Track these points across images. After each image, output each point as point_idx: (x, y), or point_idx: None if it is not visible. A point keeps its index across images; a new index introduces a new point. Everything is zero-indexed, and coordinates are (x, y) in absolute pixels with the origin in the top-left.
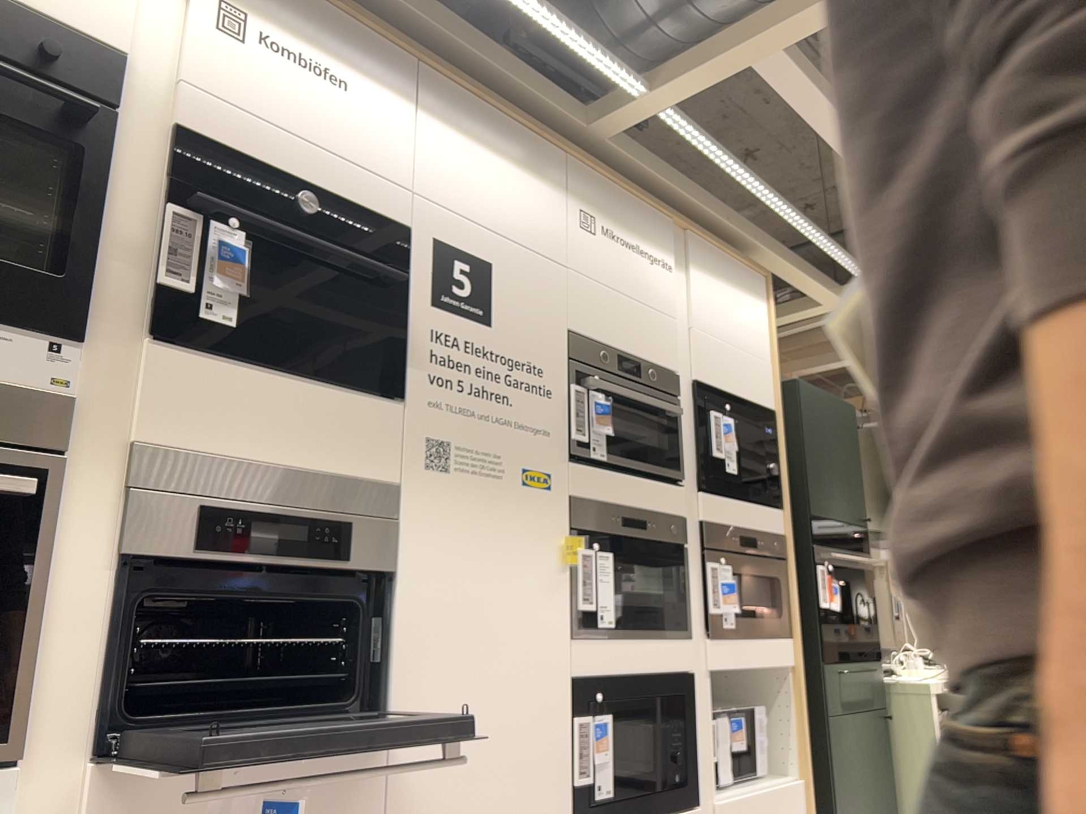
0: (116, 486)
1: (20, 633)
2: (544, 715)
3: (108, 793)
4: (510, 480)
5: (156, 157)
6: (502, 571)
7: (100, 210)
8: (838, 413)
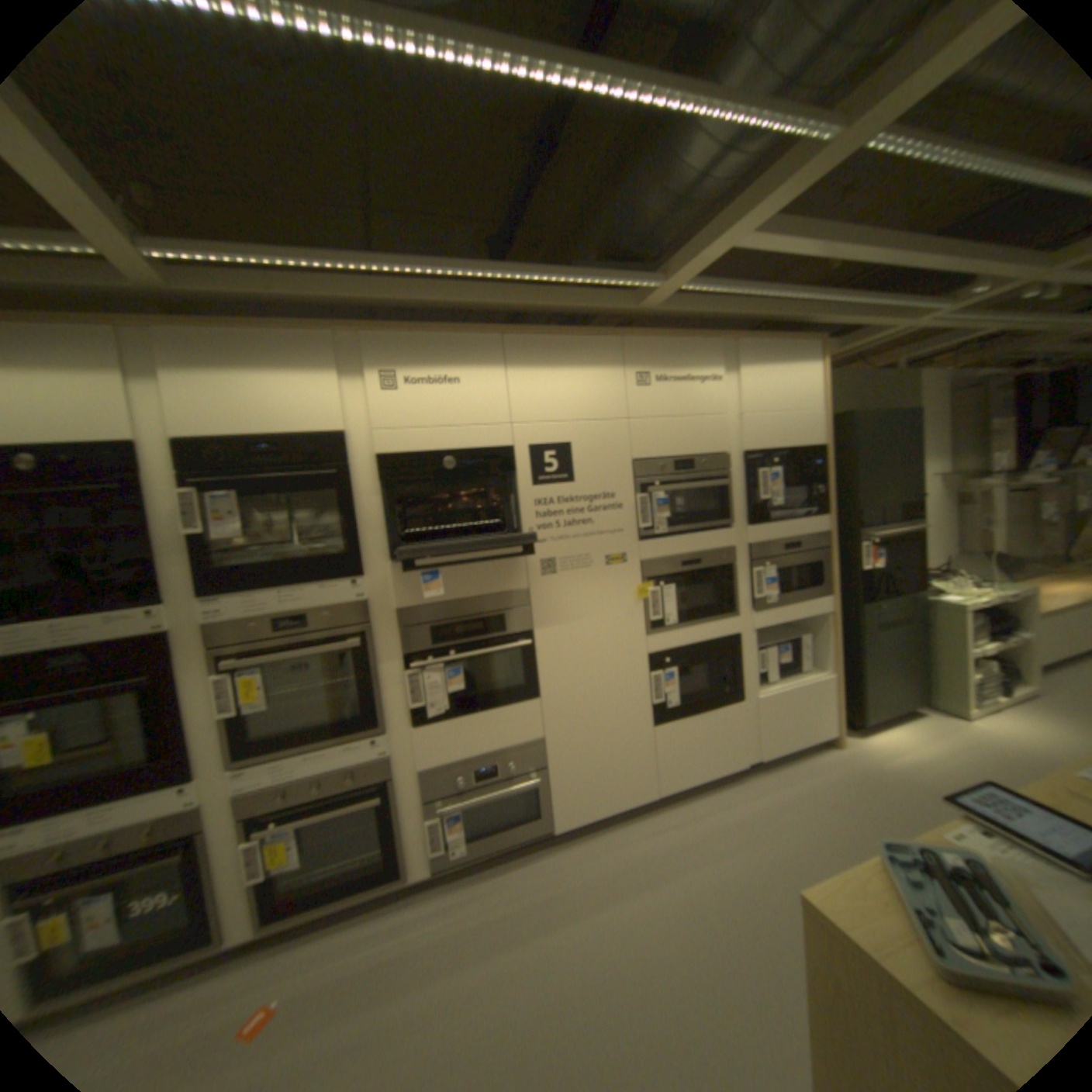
0: (395, 628)
1: (375, 690)
2: (631, 675)
3: (421, 737)
4: (597, 565)
5: (372, 476)
6: (597, 613)
7: (356, 514)
8: (903, 420)
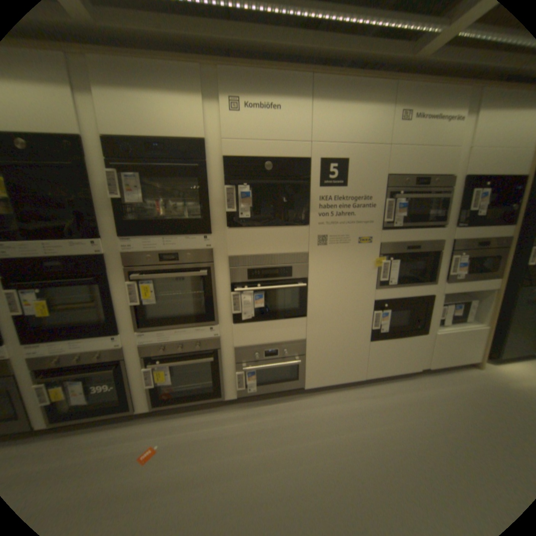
0: (227, 267)
1: (213, 301)
2: (362, 311)
3: (237, 329)
4: (353, 242)
5: (219, 170)
6: (347, 272)
7: (208, 195)
8: None
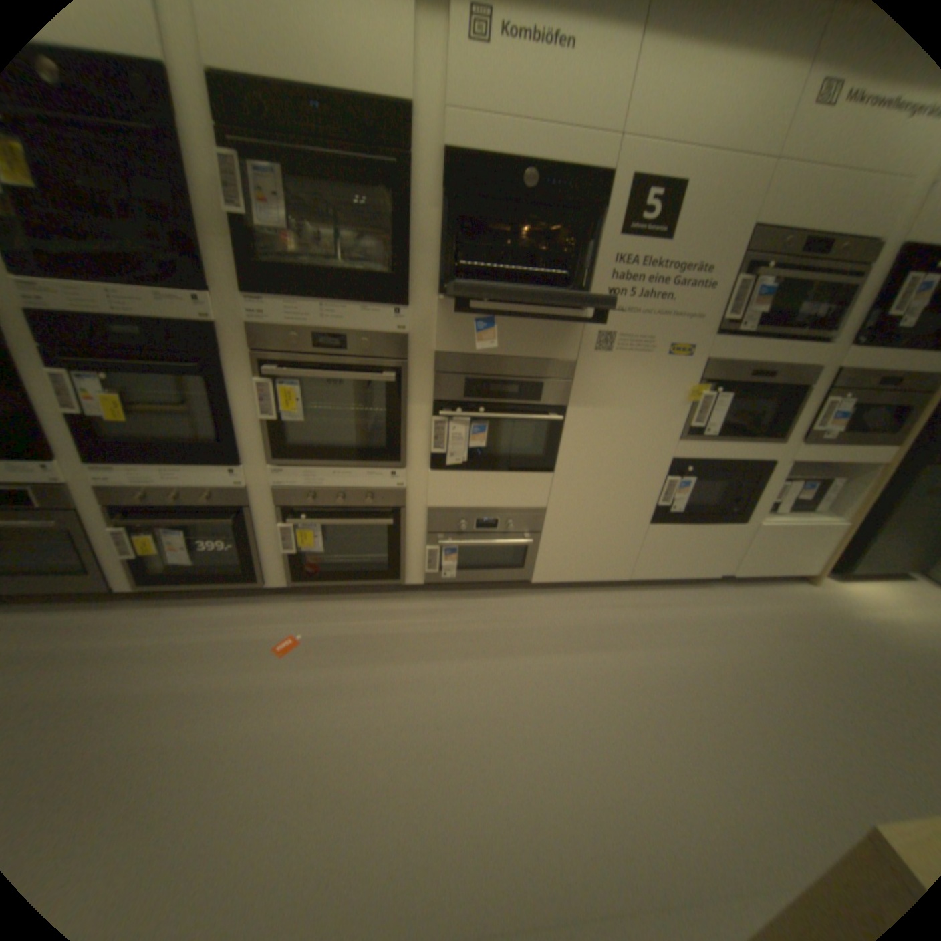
0: (430, 371)
1: (401, 428)
2: (647, 473)
3: (436, 480)
4: (659, 352)
5: (434, 178)
6: (637, 405)
7: (408, 227)
8: None
